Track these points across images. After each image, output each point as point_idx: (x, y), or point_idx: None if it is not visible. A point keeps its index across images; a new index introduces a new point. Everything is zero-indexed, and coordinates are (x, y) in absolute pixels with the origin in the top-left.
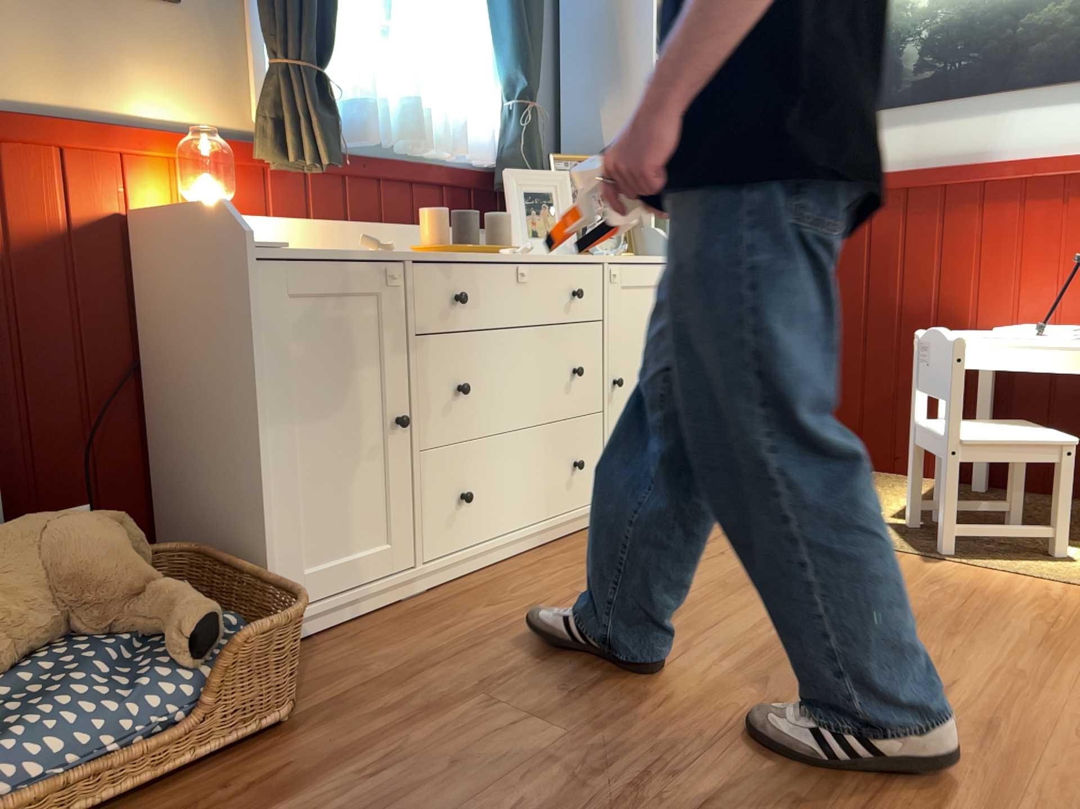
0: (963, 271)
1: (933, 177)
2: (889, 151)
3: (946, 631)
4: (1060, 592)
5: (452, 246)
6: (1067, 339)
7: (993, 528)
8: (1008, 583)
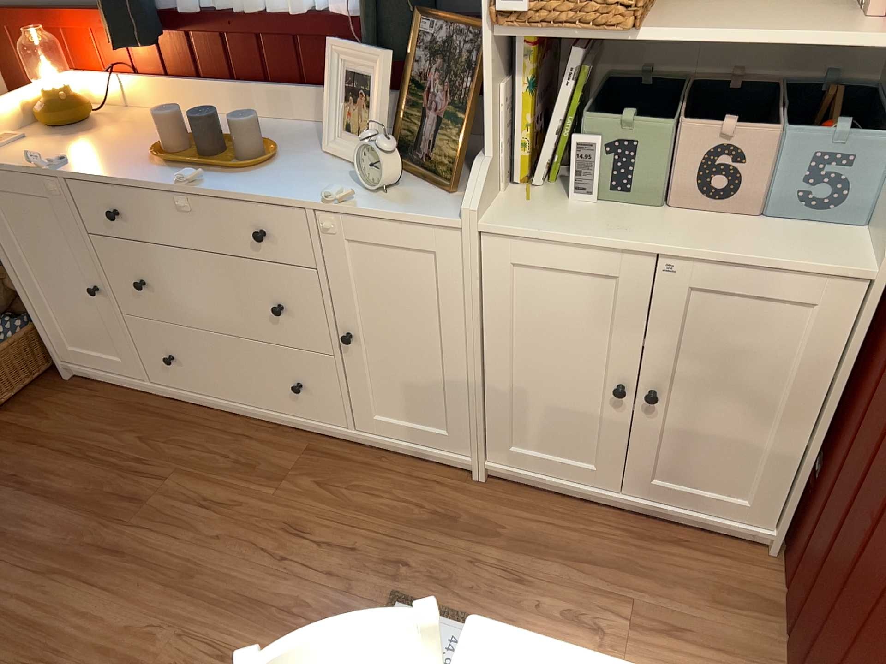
0: None
1: None
2: None
3: None
4: None
5: (159, 159)
6: None
7: None
8: None
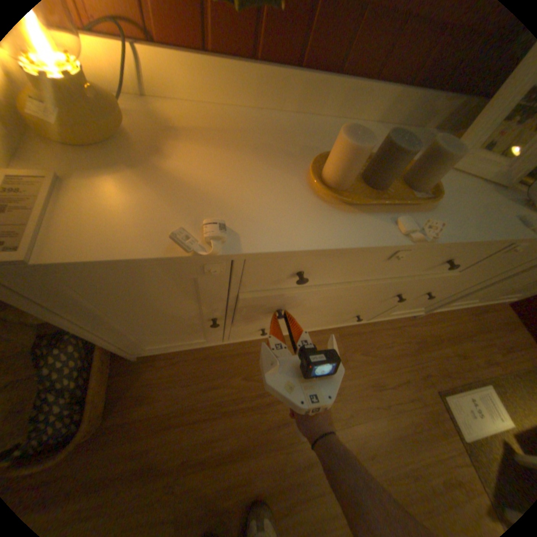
0: None
1: None
2: None
3: None
4: None
5: (347, 201)
6: None
7: None
8: None
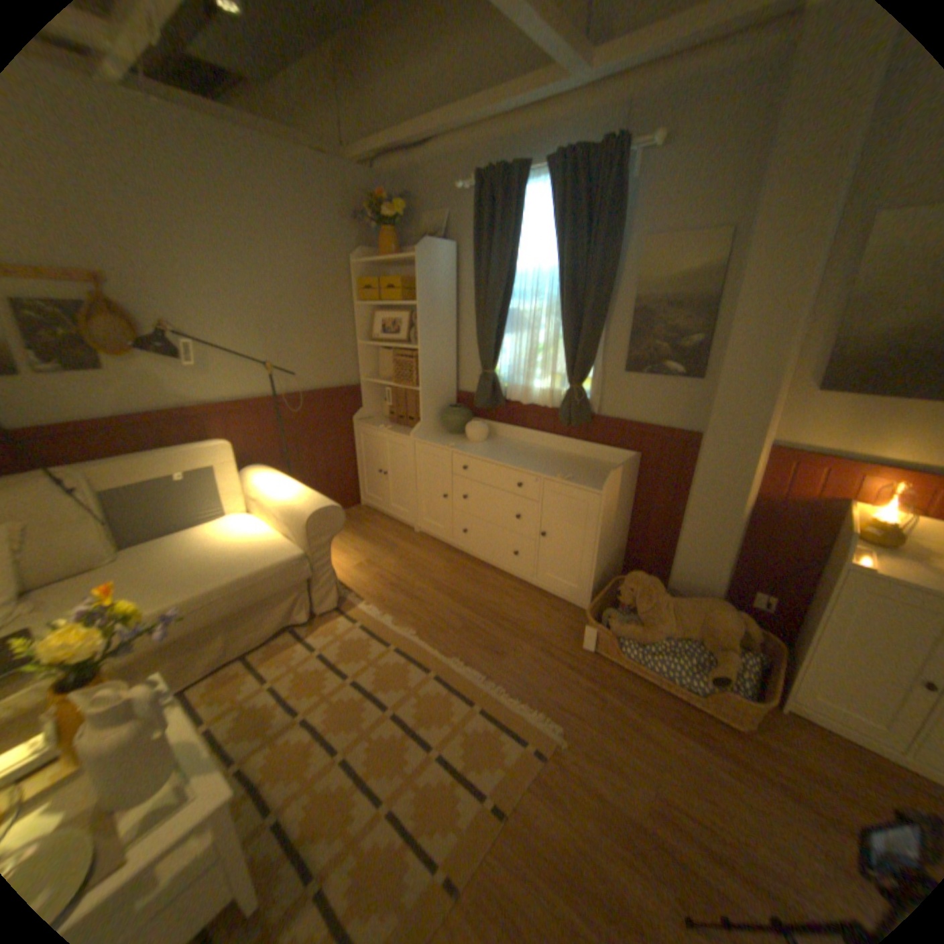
0: None
1: None
2: None
3: None
4: None
5: None
6: None
7: None
8: None
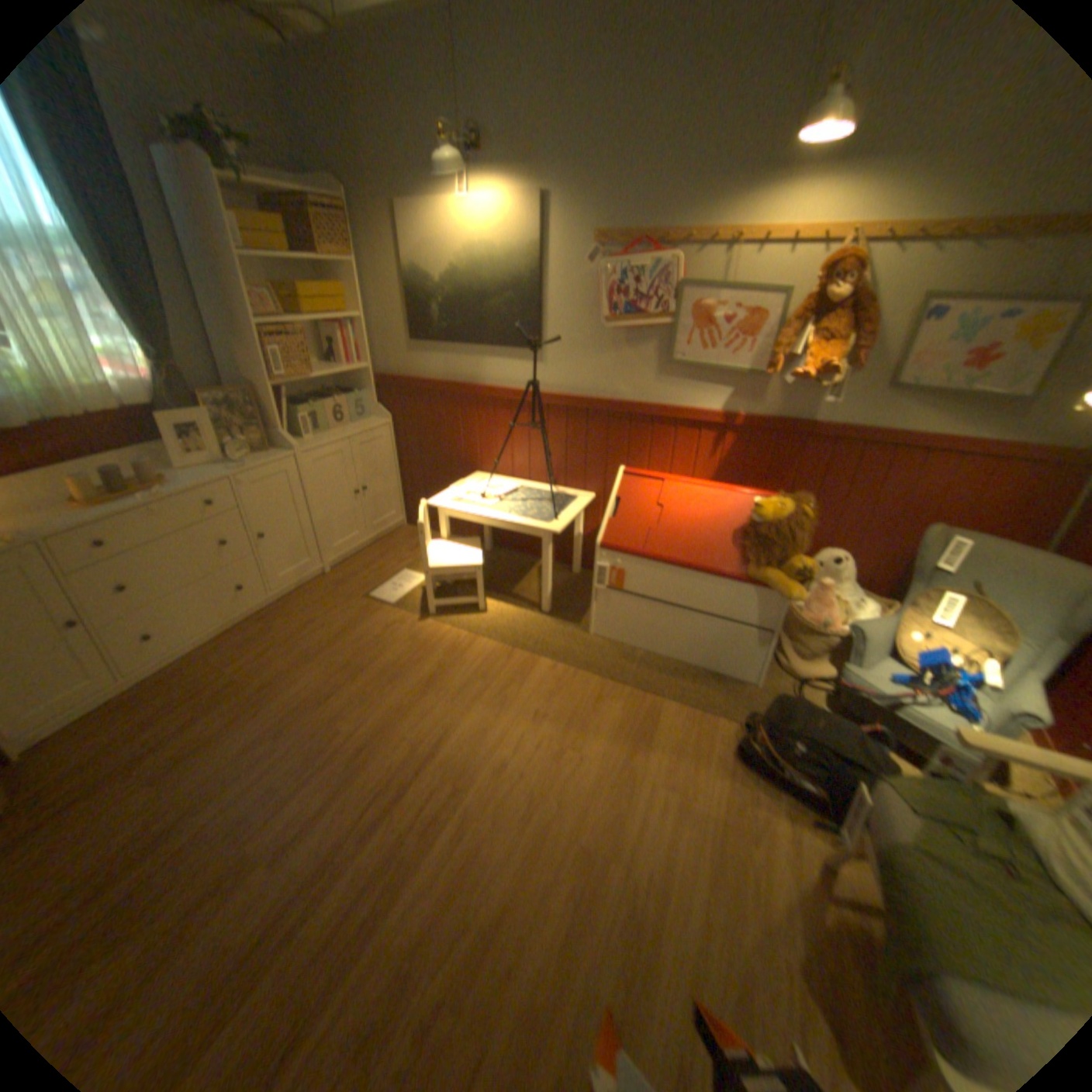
0: (473, 442)
1: (453, 389)
2: (433, 367)
3: (389, 679)
4: (461, 640)
5: (93, 502)
6: (490, 505)
7: (450, 602)
8: (443, 635)
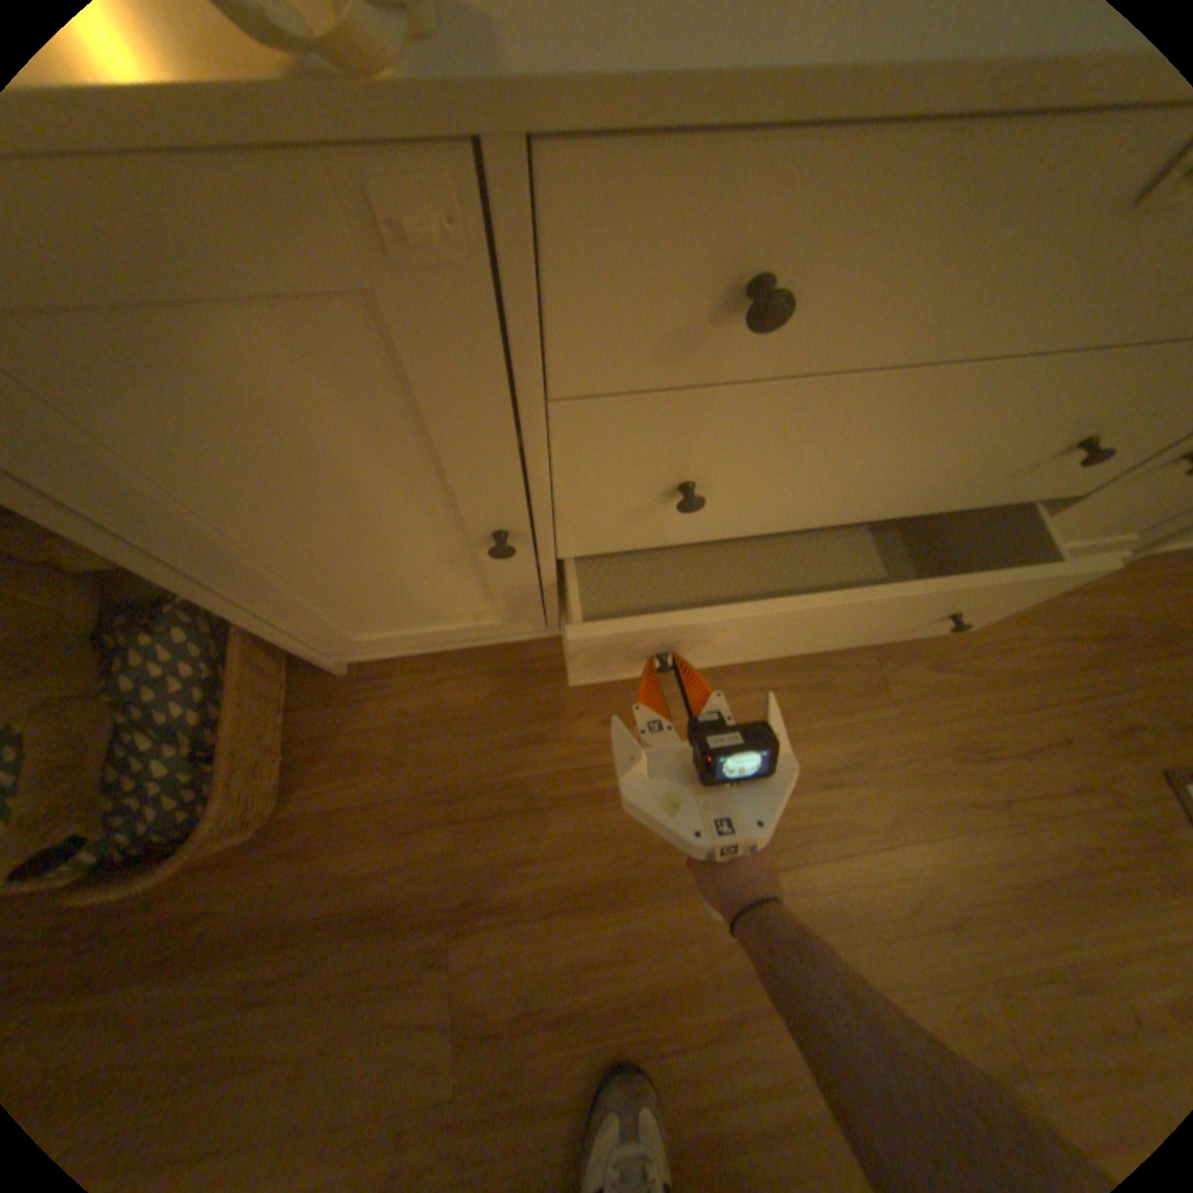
0: None
1: None
2: None
3: None
4: None
5: None
6: None
7: None
8: None
